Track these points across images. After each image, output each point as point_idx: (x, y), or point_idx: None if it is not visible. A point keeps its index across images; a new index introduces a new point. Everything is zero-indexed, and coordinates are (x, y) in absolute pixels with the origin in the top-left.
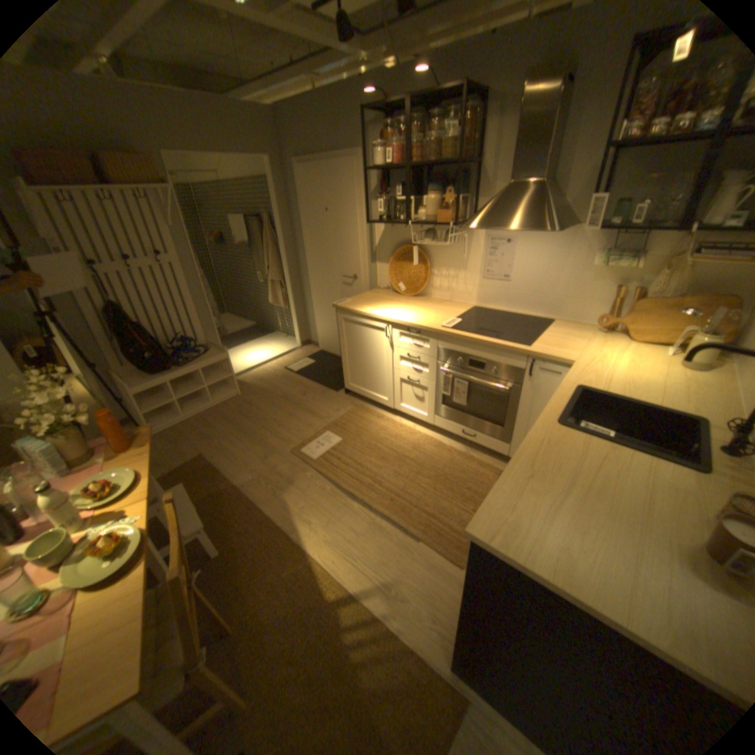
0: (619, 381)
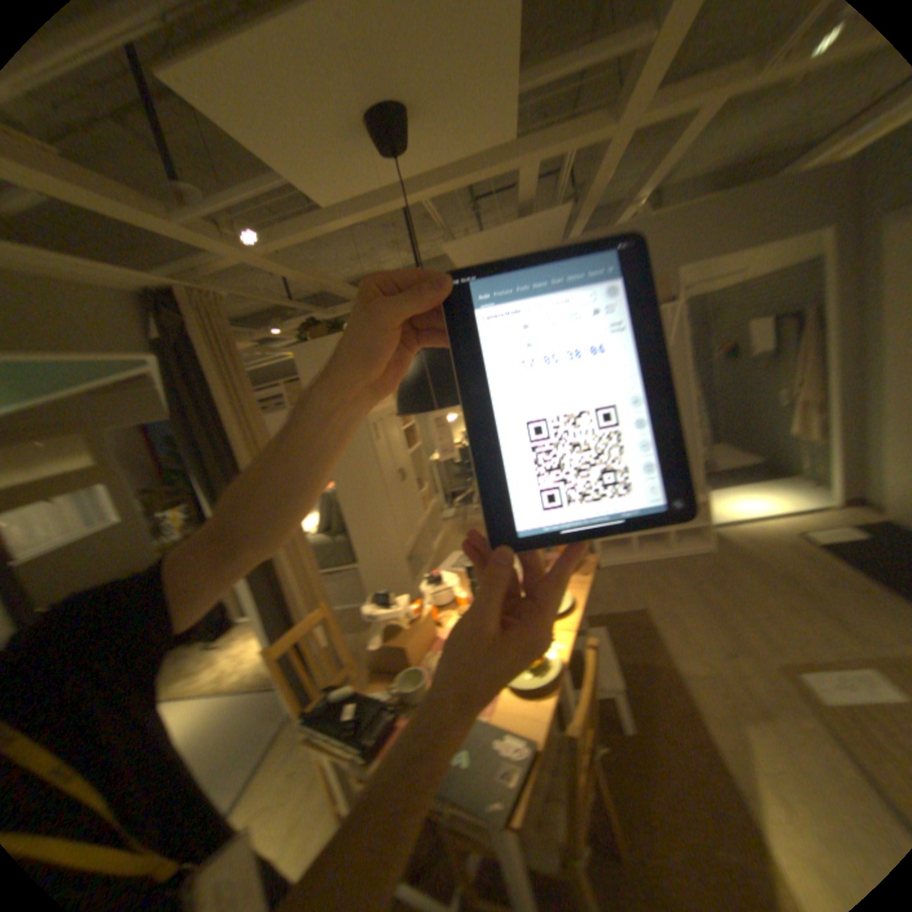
0: None
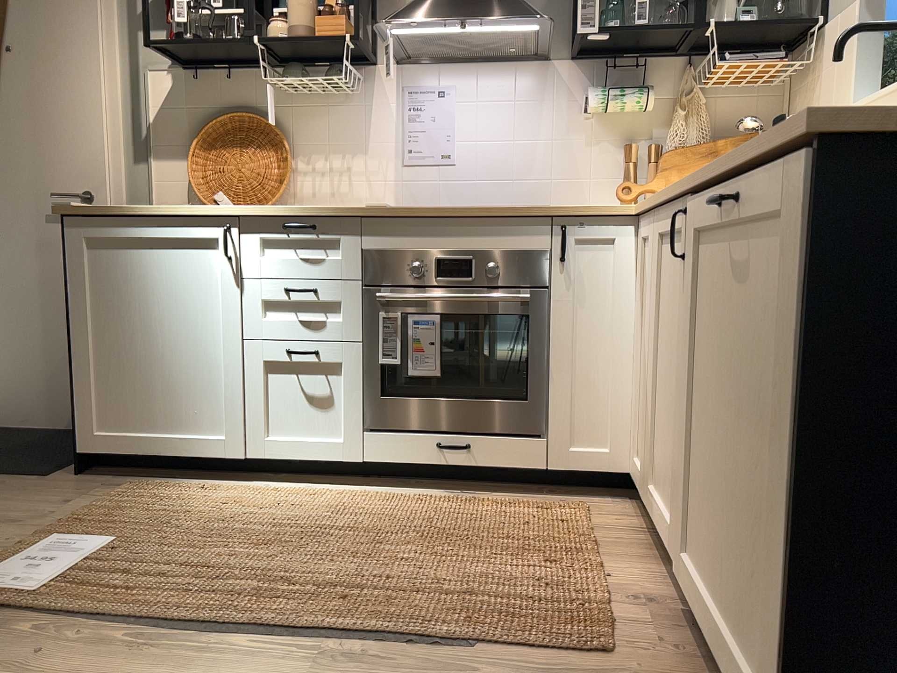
0: None
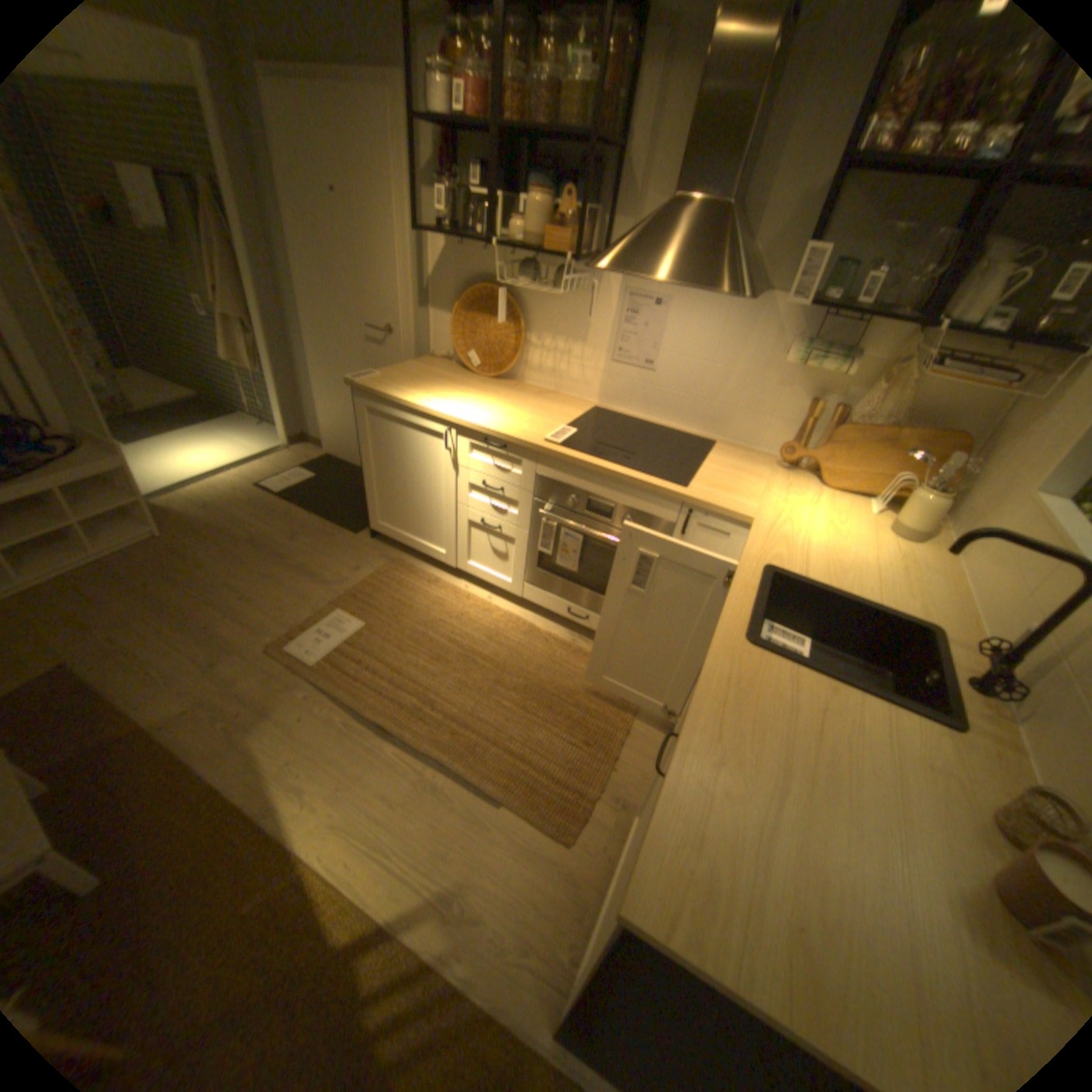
0: (819, 558)
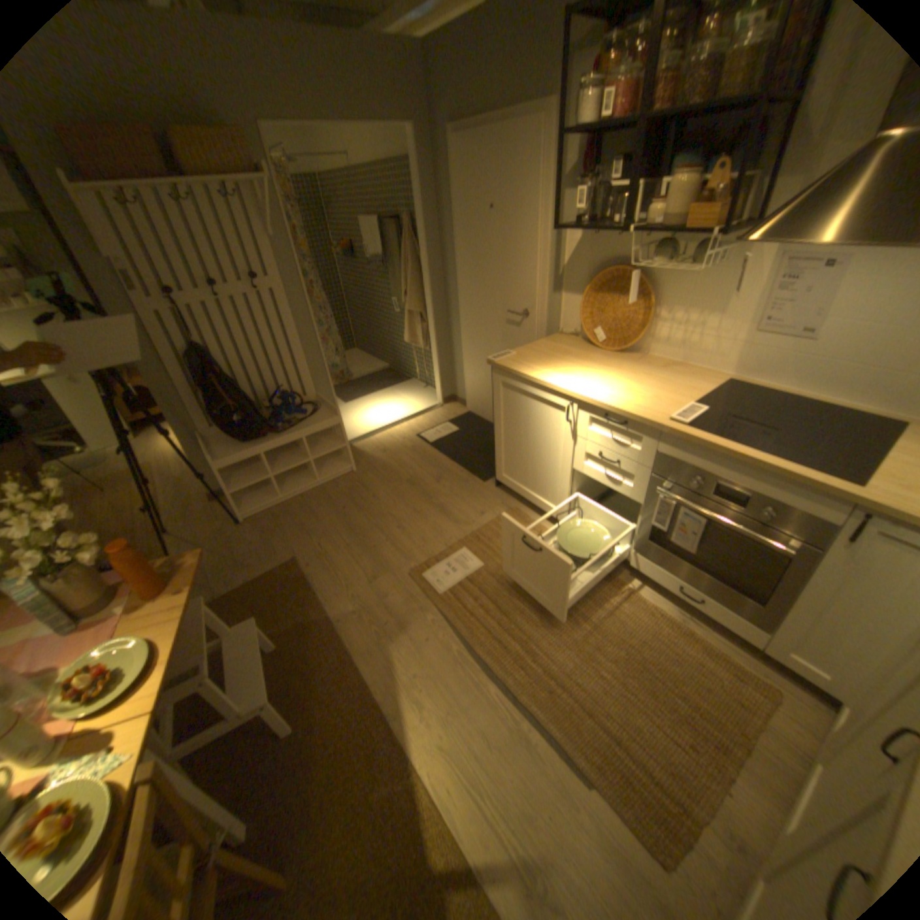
0: None
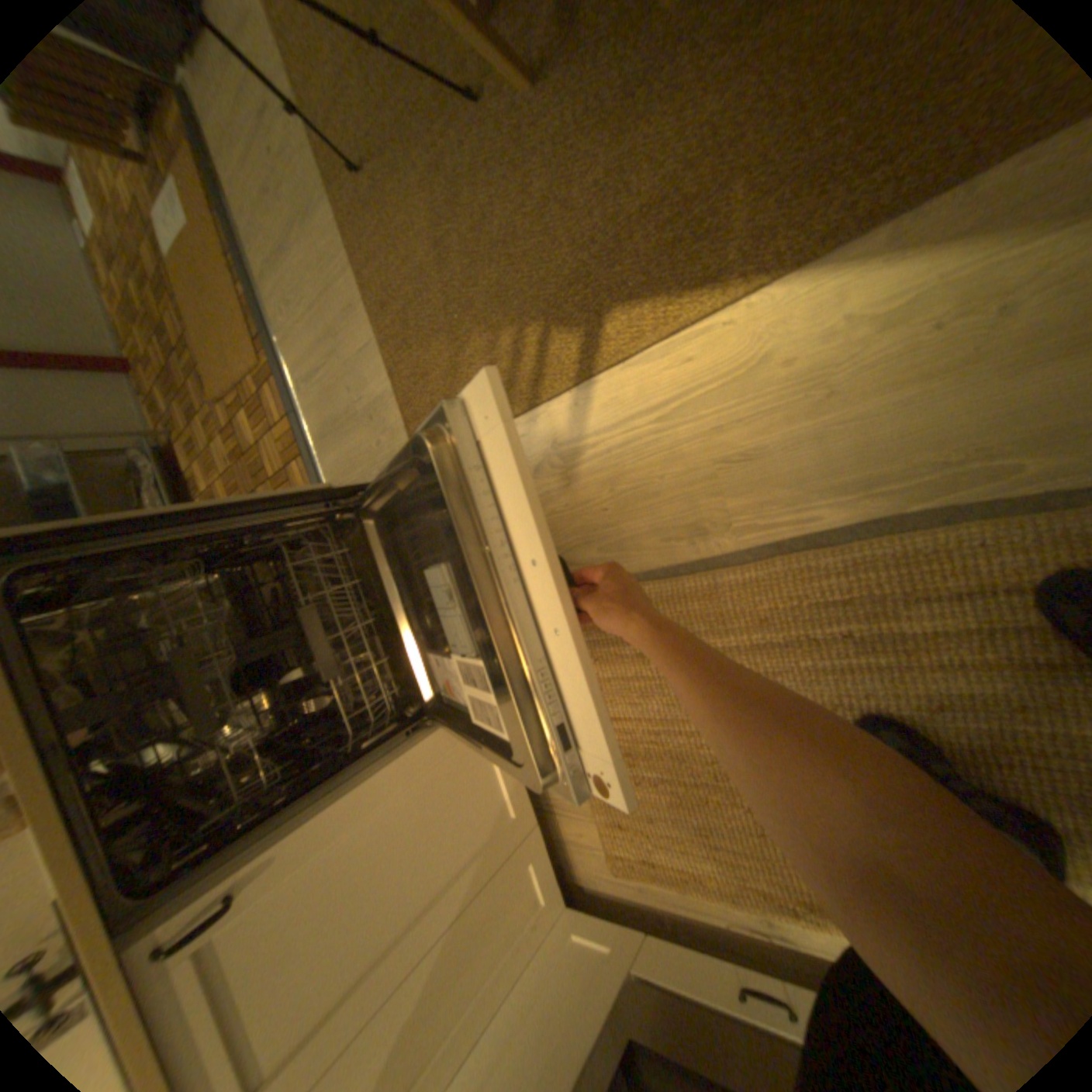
0: None
